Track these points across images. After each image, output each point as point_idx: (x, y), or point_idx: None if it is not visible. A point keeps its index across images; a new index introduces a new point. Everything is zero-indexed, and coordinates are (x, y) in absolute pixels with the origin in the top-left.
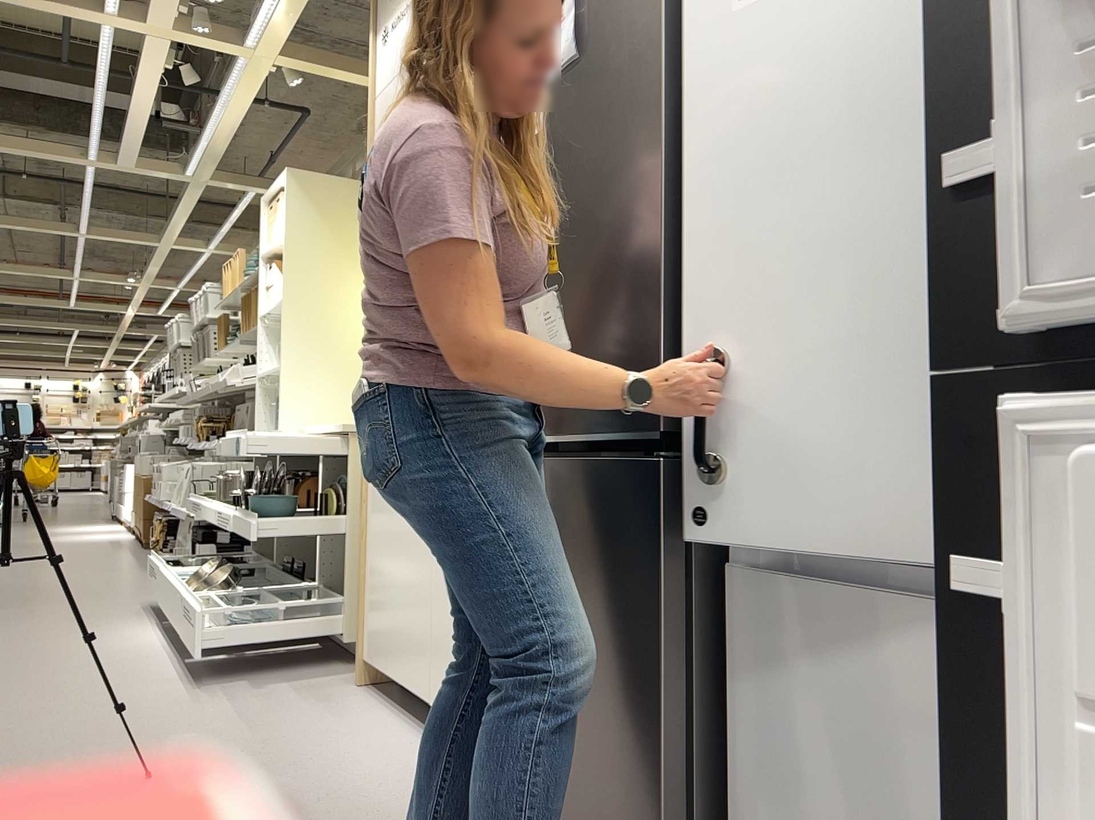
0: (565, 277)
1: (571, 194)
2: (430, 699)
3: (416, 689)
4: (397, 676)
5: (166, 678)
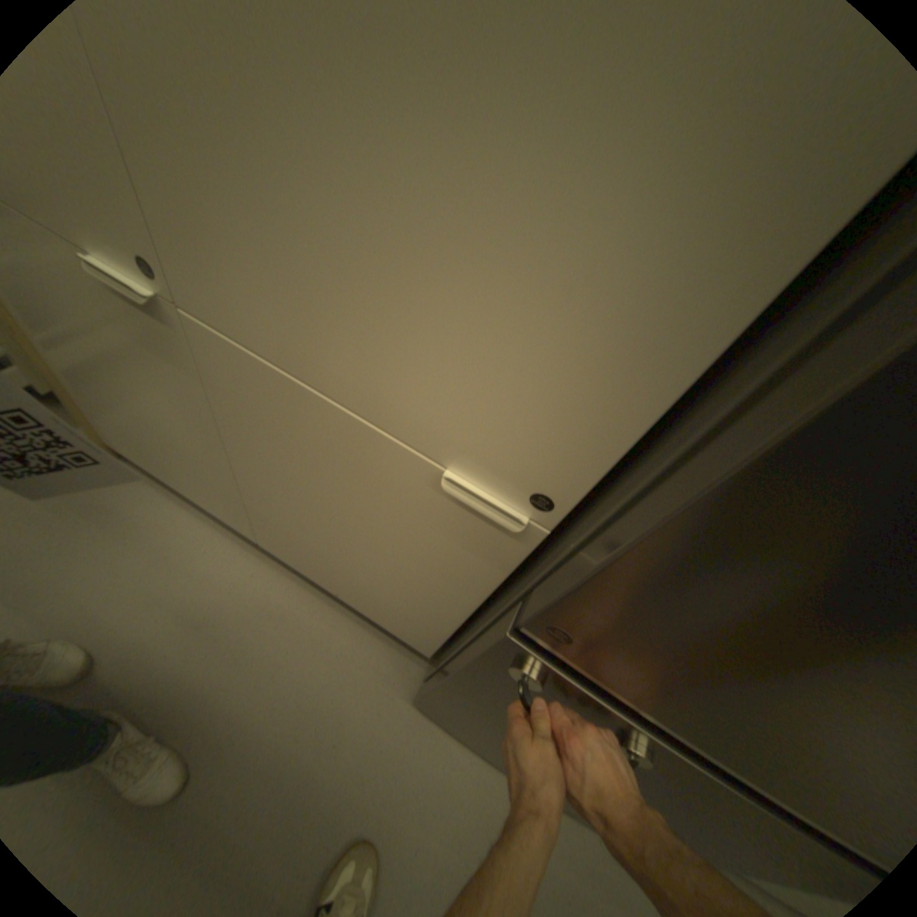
0: None
1: None
2: (257, 541)
3: (227, 521)
4: (184, 492)
5: None
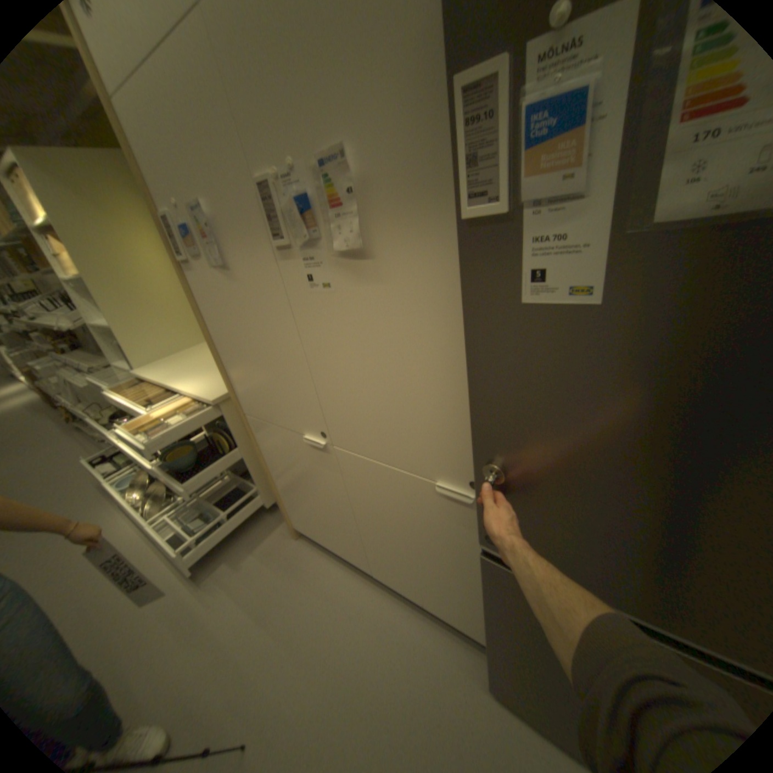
0: (642, 498)
1: (681, 420)
2: (371, 574)
3: (354, 563)
4: (331, 549)
5: (168, 584)
